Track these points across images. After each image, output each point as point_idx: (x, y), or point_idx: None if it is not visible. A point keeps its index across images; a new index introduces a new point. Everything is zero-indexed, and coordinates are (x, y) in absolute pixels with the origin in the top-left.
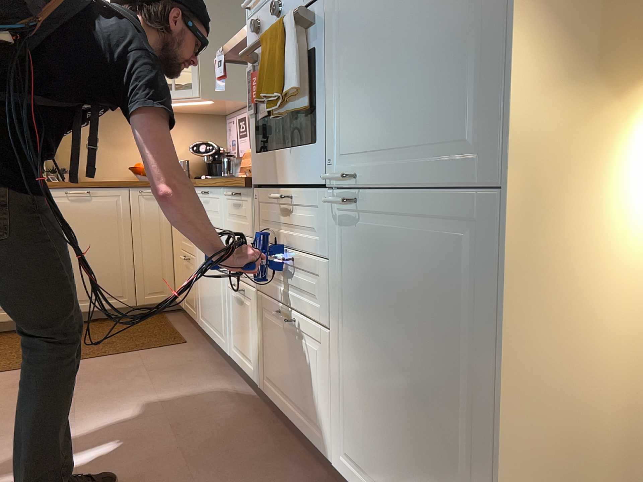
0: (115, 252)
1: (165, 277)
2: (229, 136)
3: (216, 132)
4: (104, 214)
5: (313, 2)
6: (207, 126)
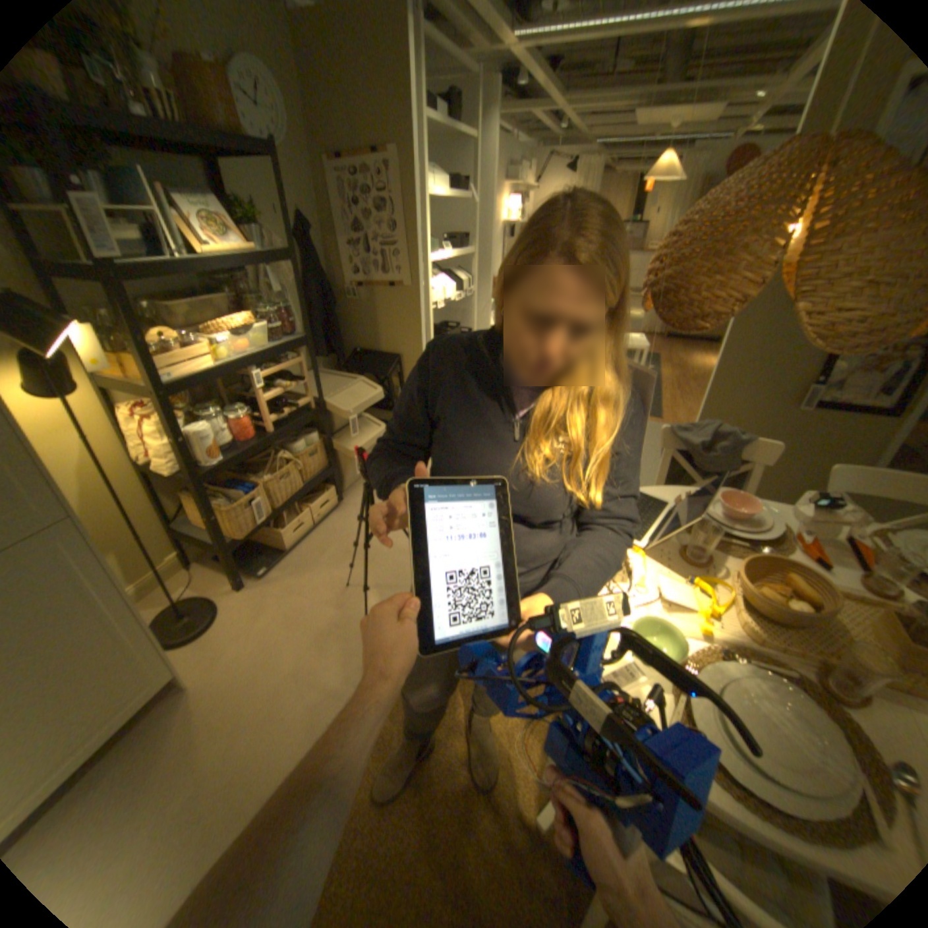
0: None
1: None
2: None
3: None
4: None
5: None
6: None
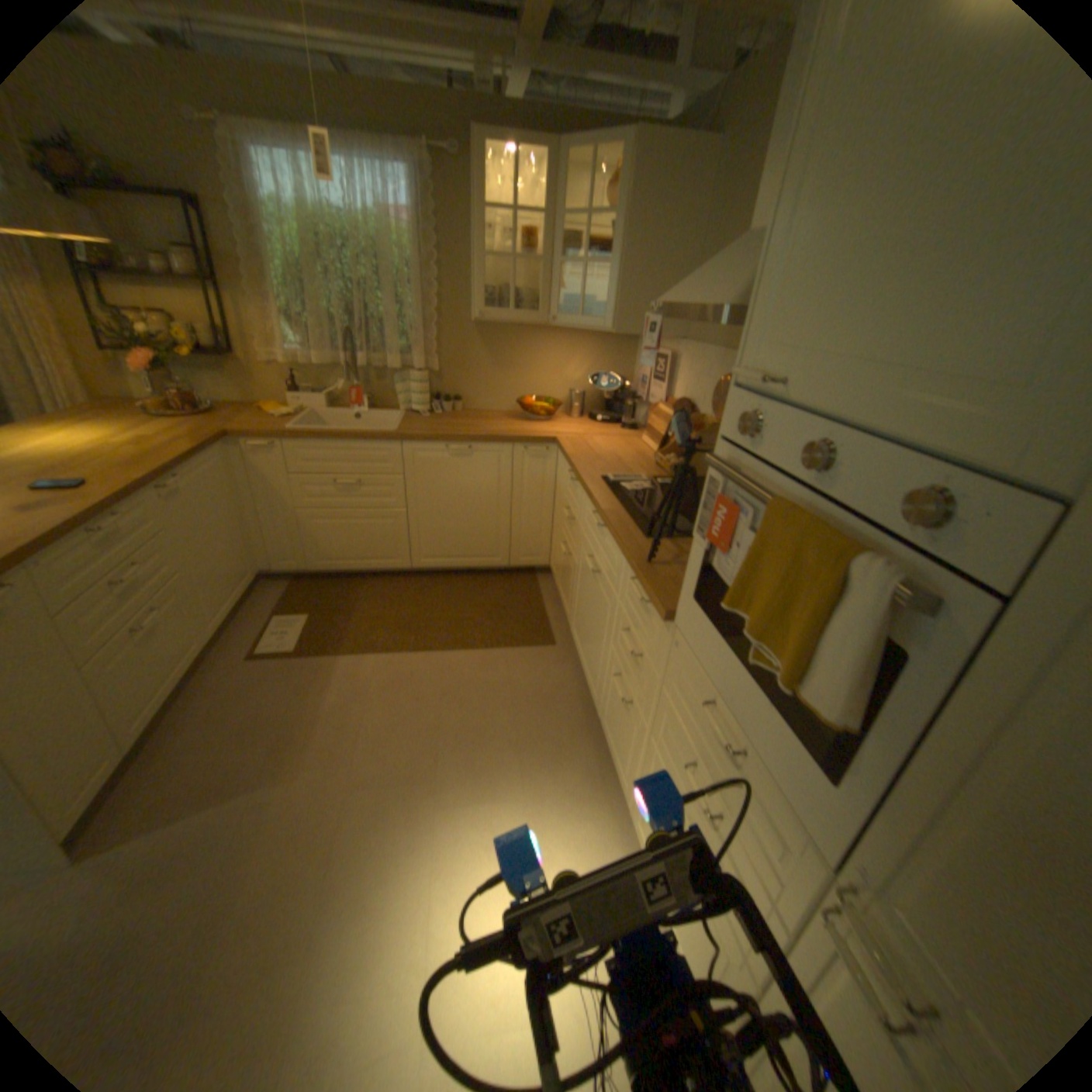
0: (492, 514)
1: (541, 543)
2: (639, 370)
3: (624, 356)
4: (484, 474)
5: (931, 559)
6: (614, 347)
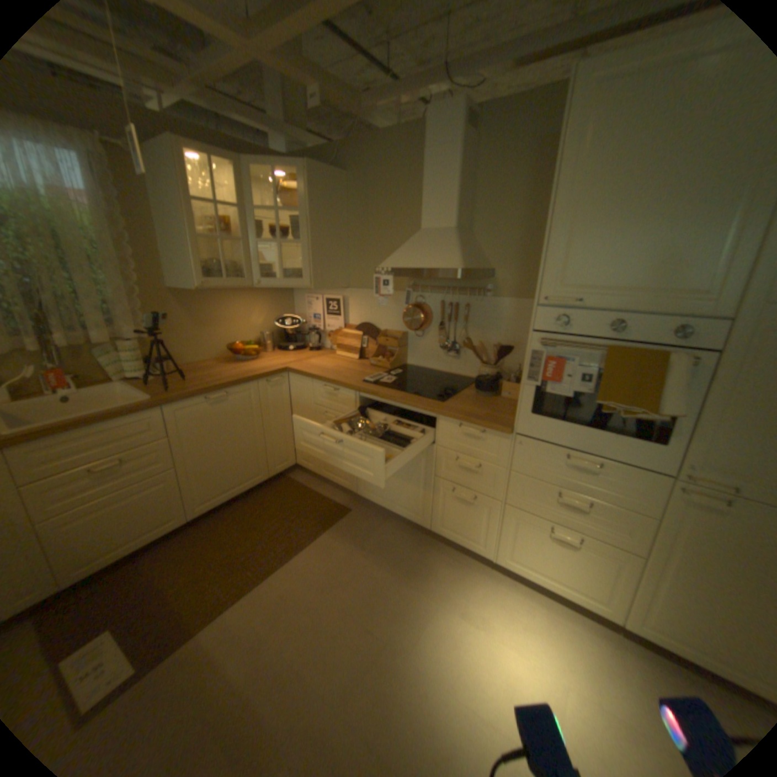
0: (250, 440)
1: (288, 448)
2: (307, 310)
3: (285, 302)
4: (239, 410)
5: (686, 346)
6: (278, 297)
